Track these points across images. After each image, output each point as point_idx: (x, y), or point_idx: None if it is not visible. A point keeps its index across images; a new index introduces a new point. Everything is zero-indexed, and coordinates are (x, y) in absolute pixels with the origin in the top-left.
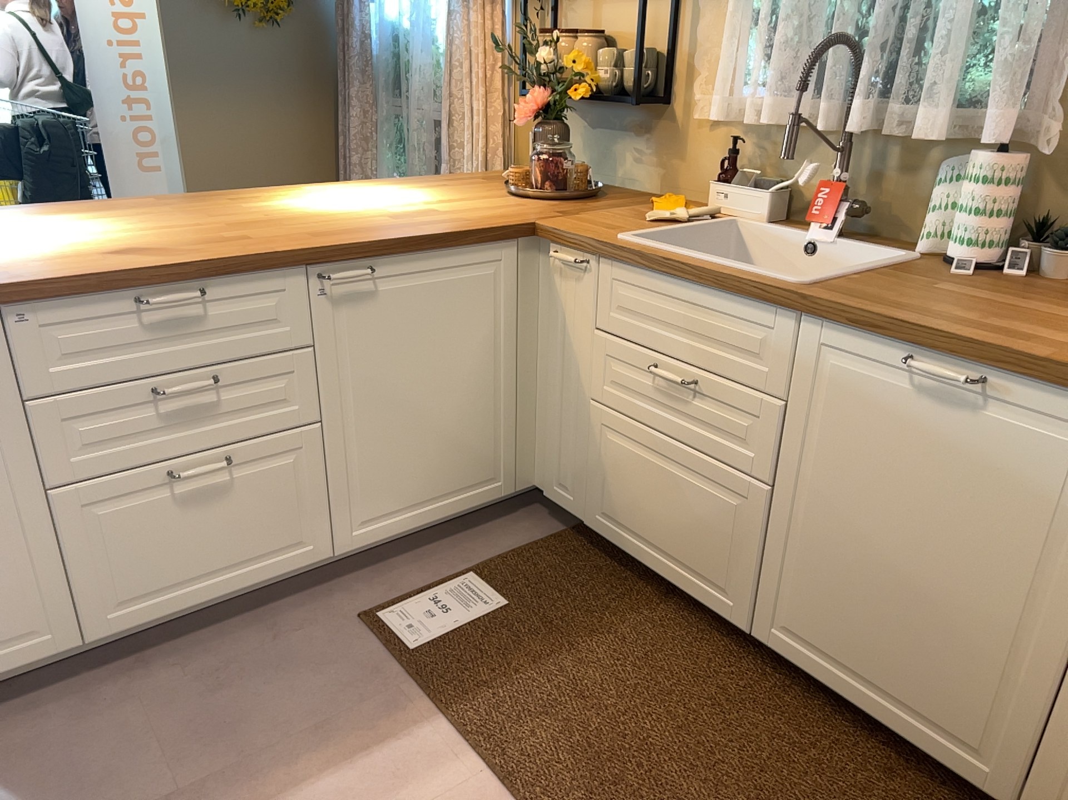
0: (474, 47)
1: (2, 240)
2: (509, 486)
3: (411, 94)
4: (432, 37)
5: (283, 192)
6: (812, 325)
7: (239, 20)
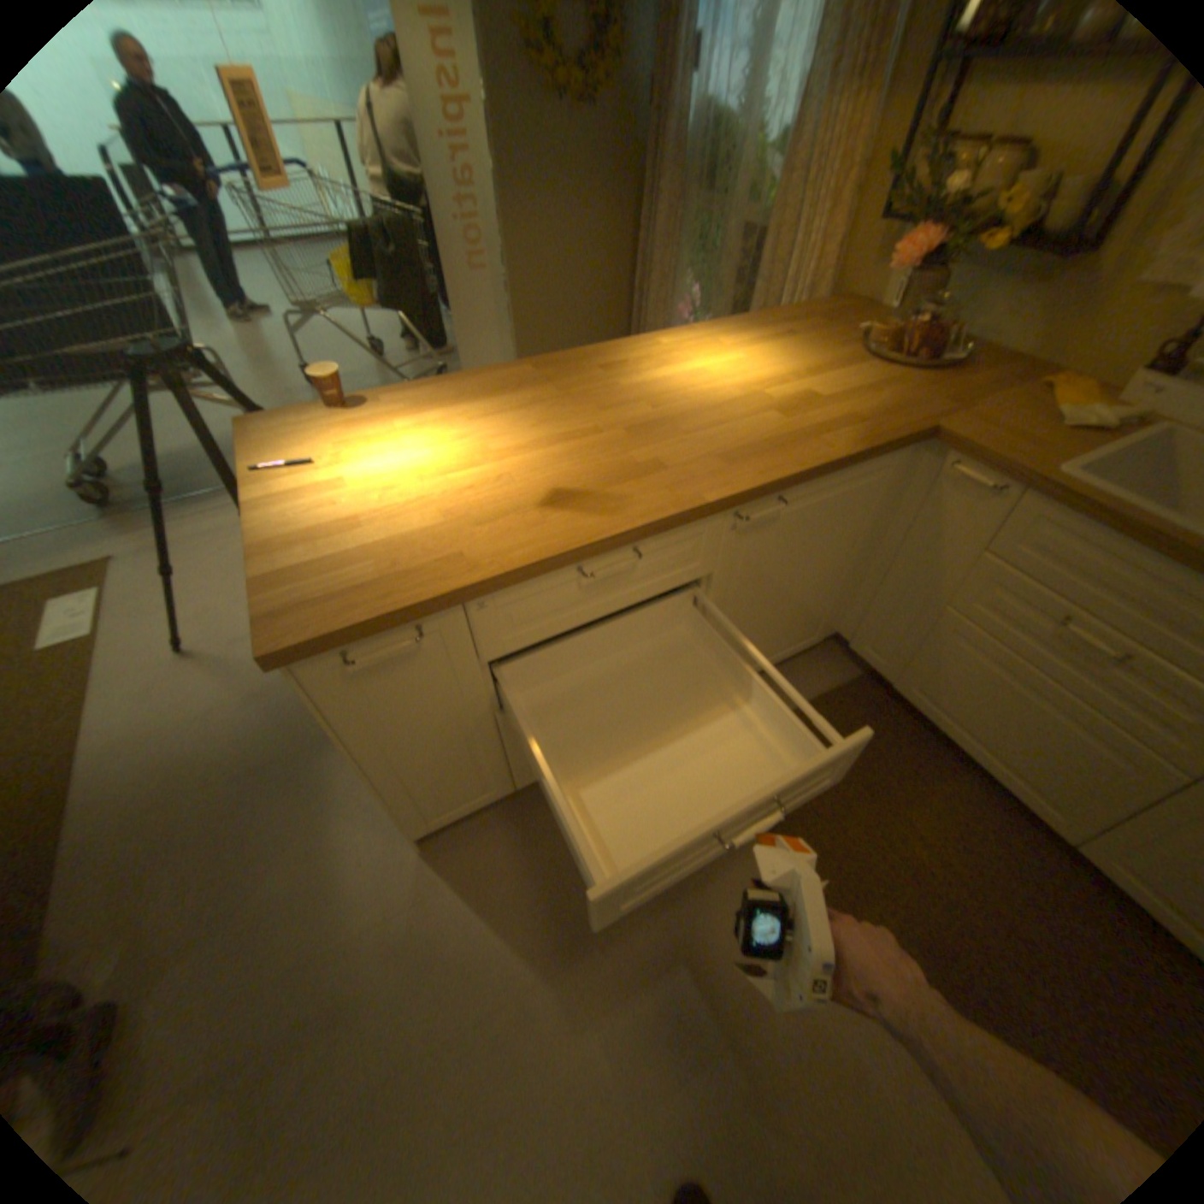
0: (832, 145)
1: (424, 465)
2: (821, 638)
3: (724, 188)
4: (764, 119)
5: (643, 351)
6: None
7: (555, 96)
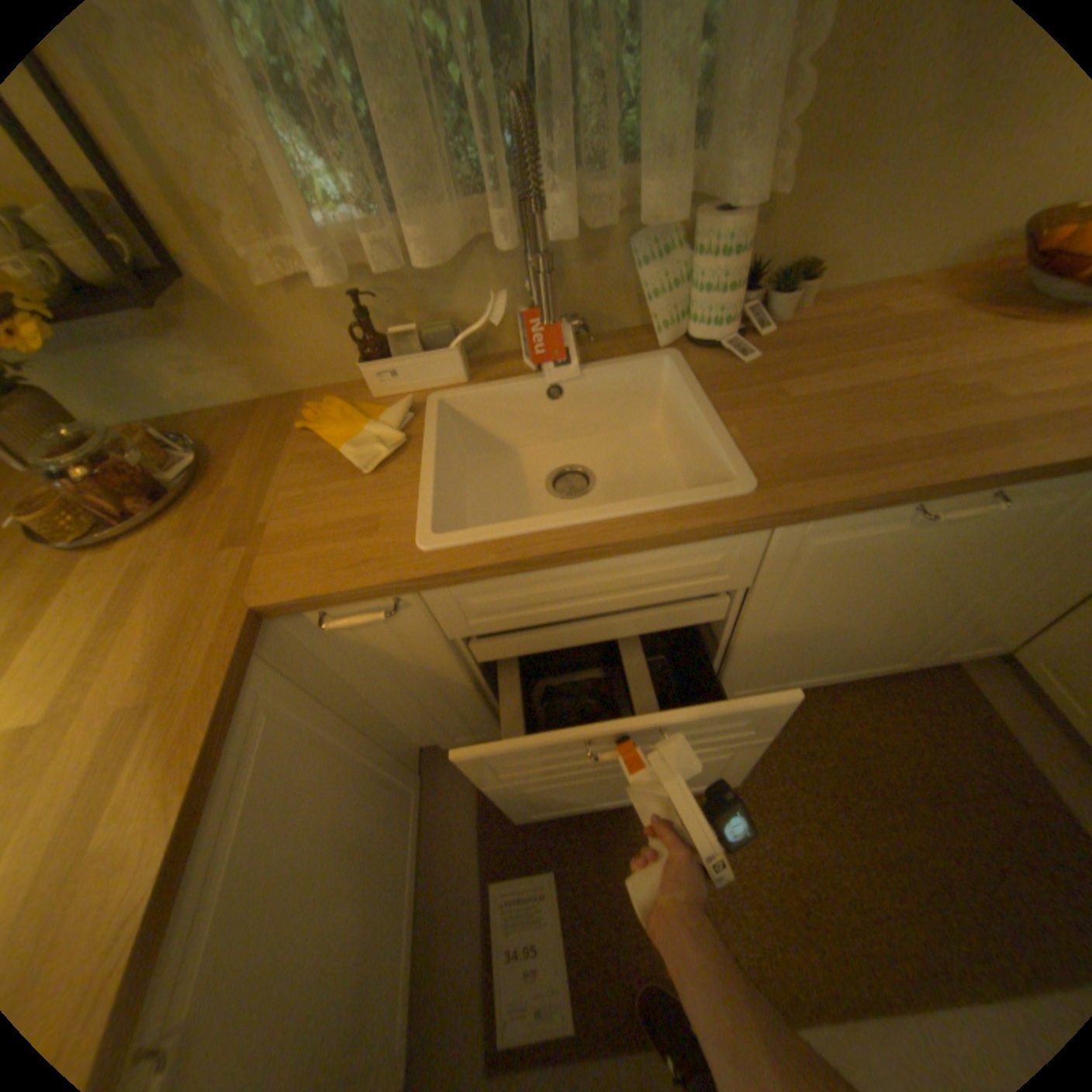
0: None
1: None
2: (415, 782)
3: None
4: None
5: None
6: (798, 524)
7: None
